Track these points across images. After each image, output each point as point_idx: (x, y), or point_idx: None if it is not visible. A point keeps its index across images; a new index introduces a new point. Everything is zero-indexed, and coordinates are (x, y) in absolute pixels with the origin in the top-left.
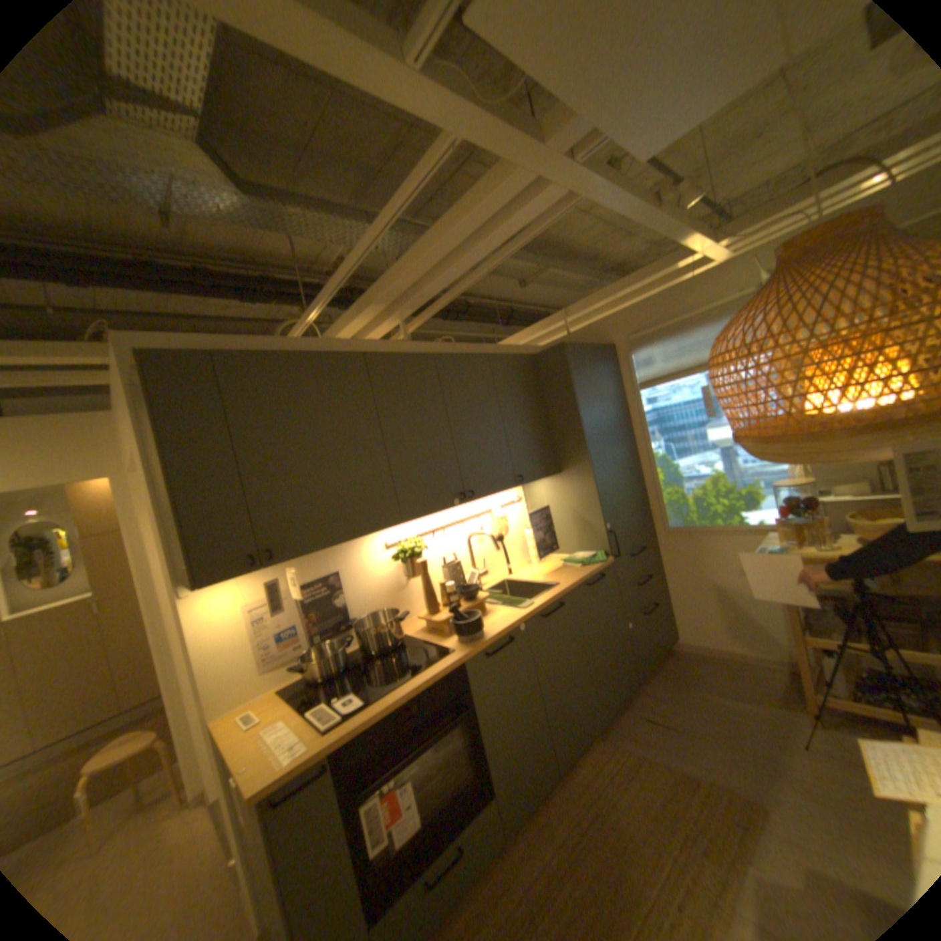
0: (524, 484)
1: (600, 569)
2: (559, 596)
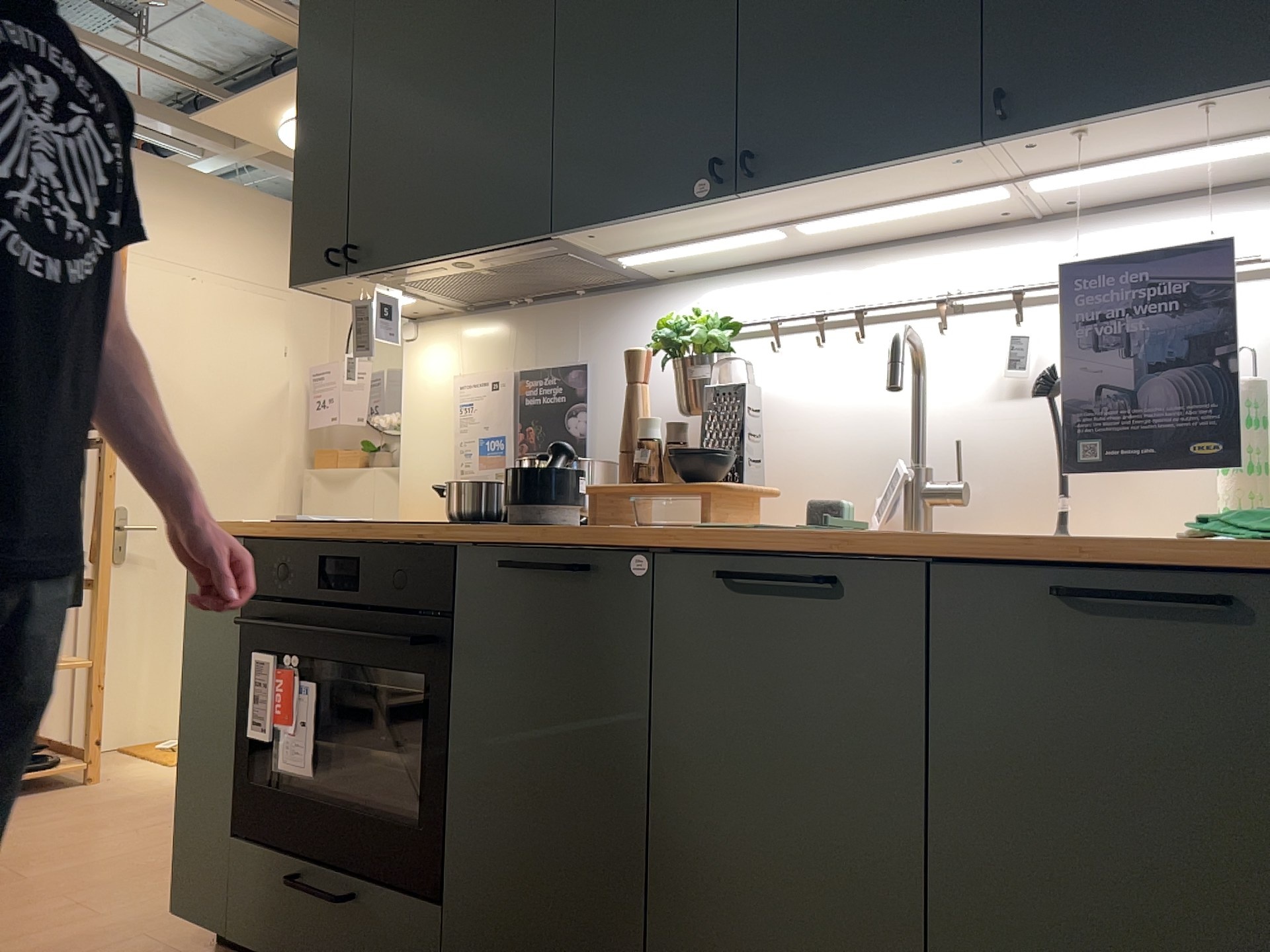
0: (1068, 132)
1: (1208, 555)
2: (833, 546)
